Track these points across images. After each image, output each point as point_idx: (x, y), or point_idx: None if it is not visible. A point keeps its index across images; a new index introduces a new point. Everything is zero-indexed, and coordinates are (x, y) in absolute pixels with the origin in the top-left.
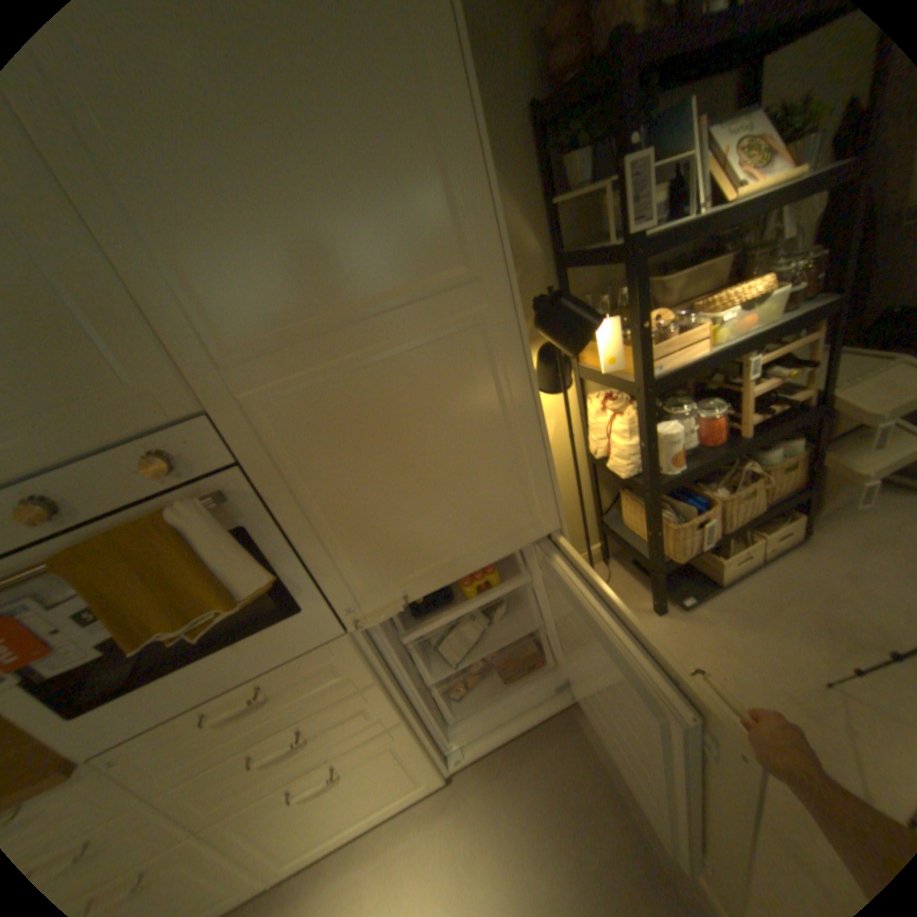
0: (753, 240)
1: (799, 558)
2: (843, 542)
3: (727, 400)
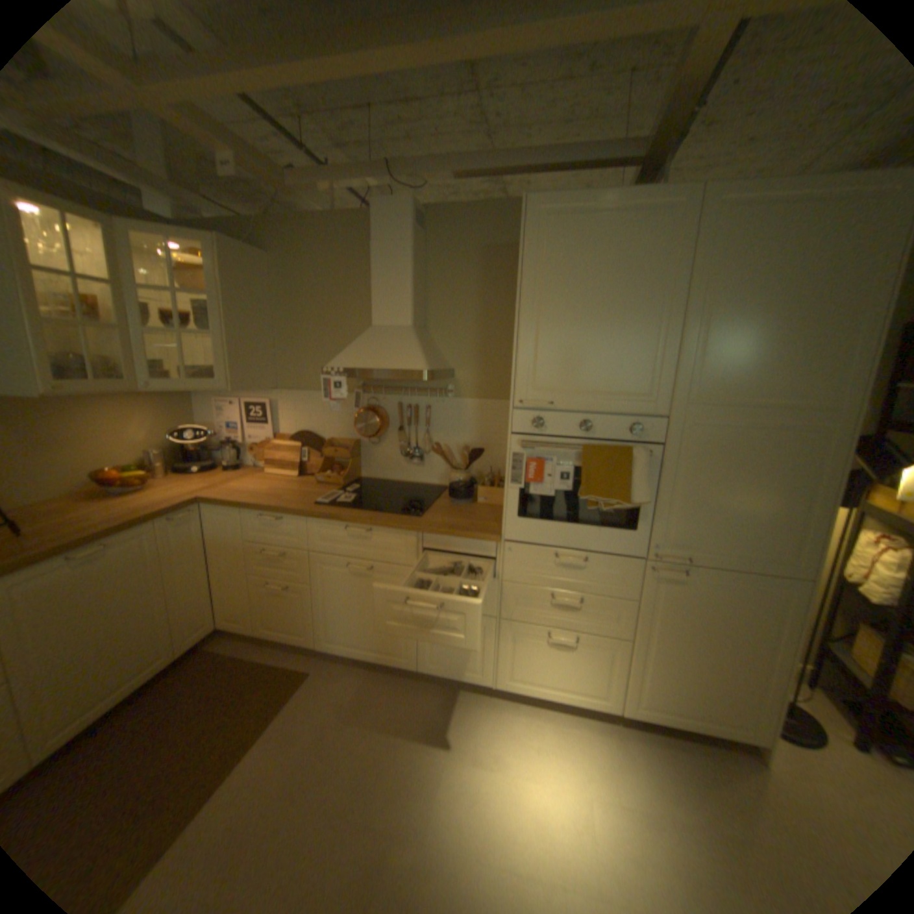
0: None
1: None
2: None
3: None
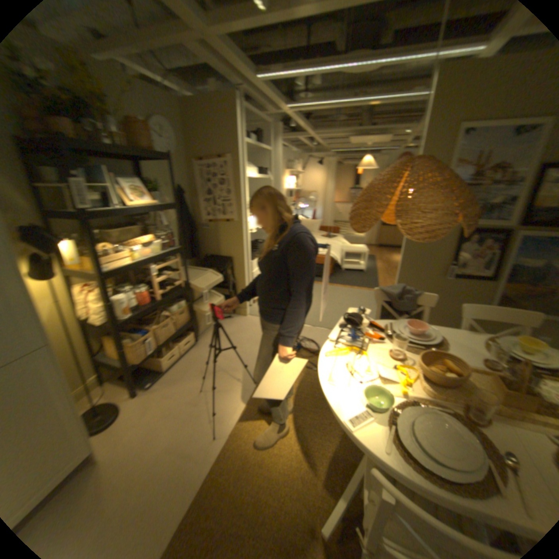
0: (148, 223)
1: (191, 351)
2: (206, 341)
3: (145, 285)
